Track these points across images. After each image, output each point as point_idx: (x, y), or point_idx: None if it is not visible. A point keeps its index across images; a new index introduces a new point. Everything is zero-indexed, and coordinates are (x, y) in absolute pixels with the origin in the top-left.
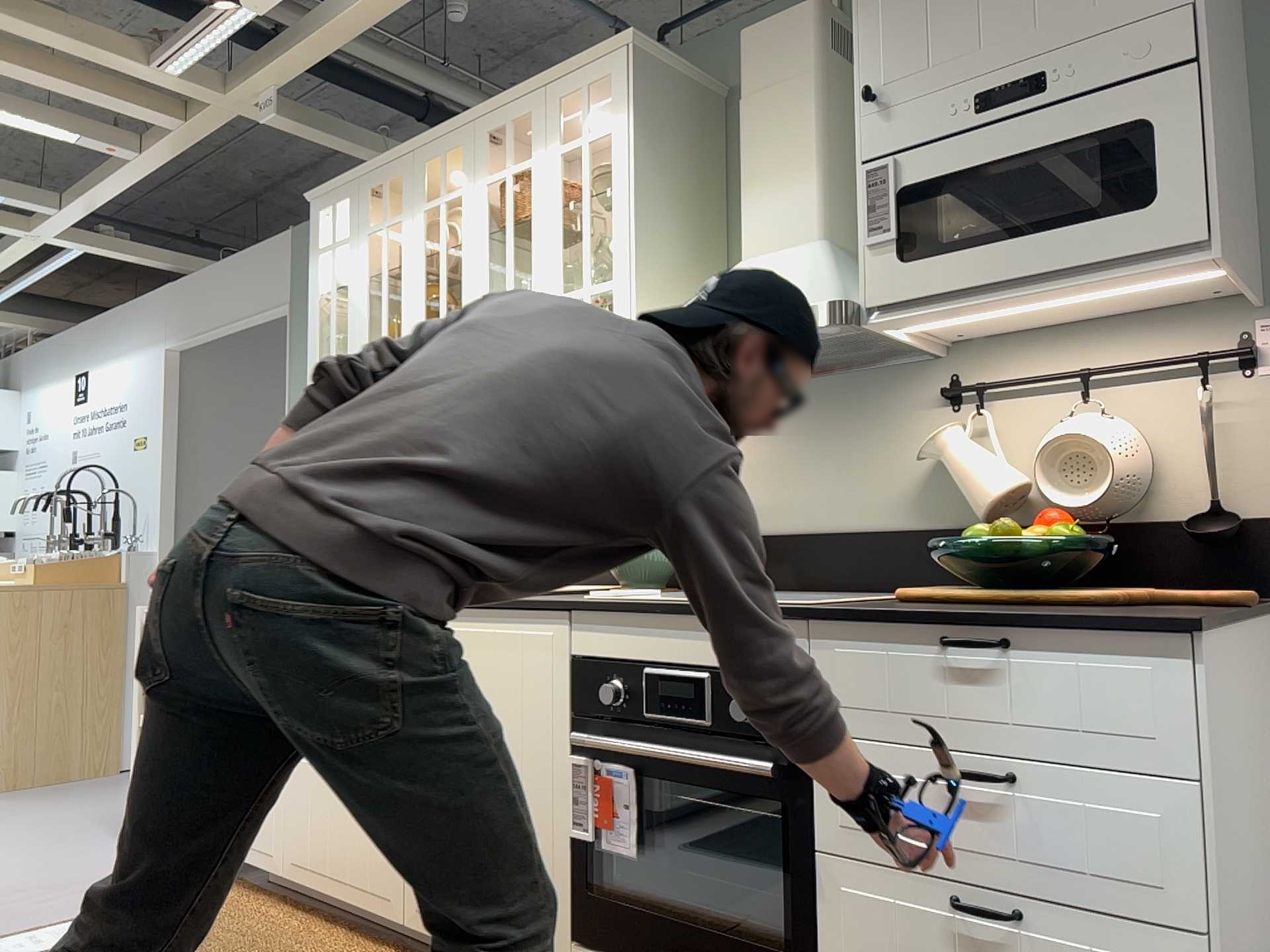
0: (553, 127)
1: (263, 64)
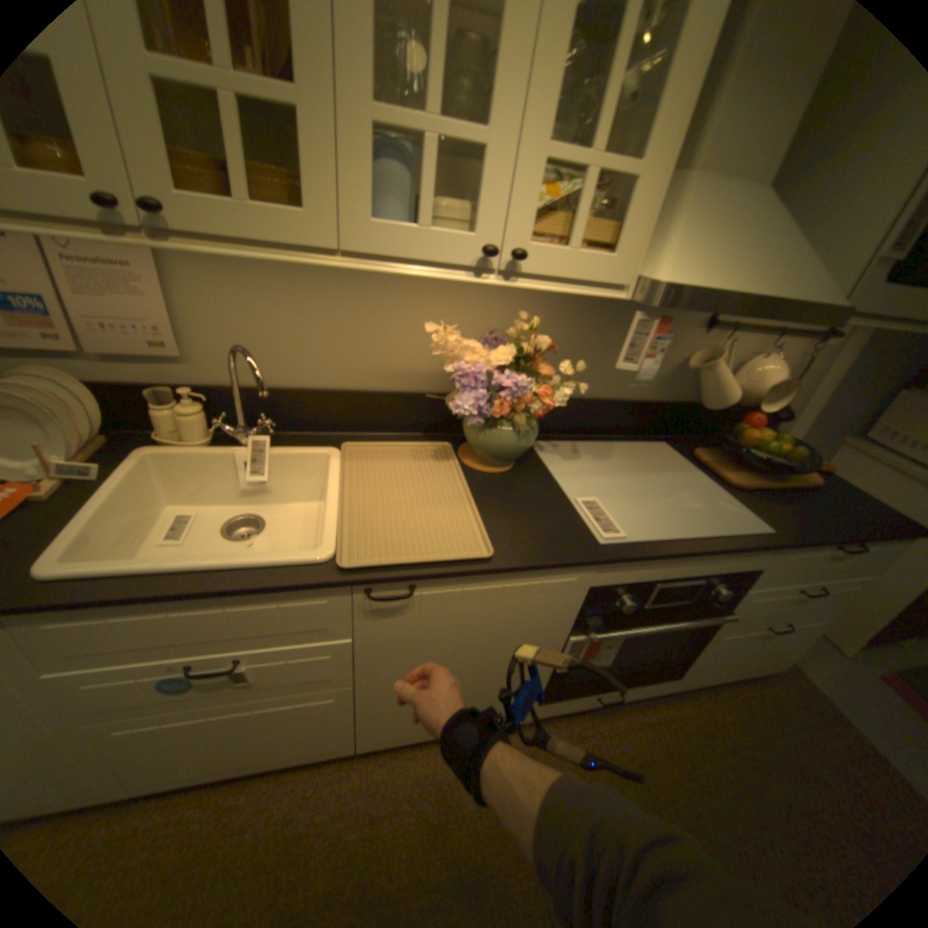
0: None
1: None
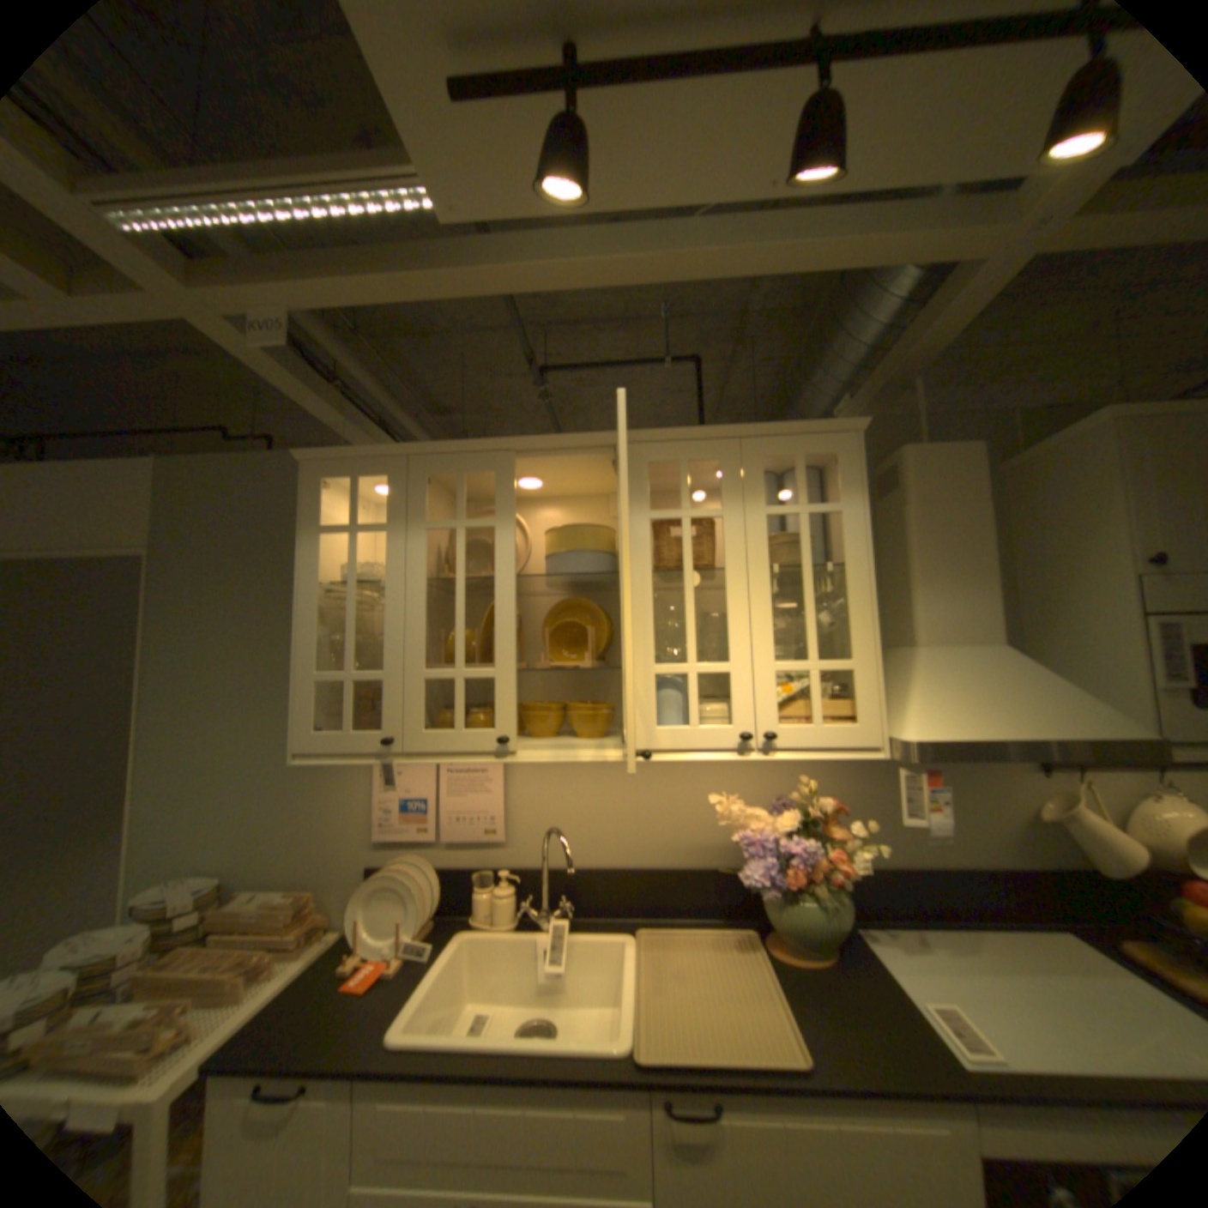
0: (757, 483)
1: (284, 267)
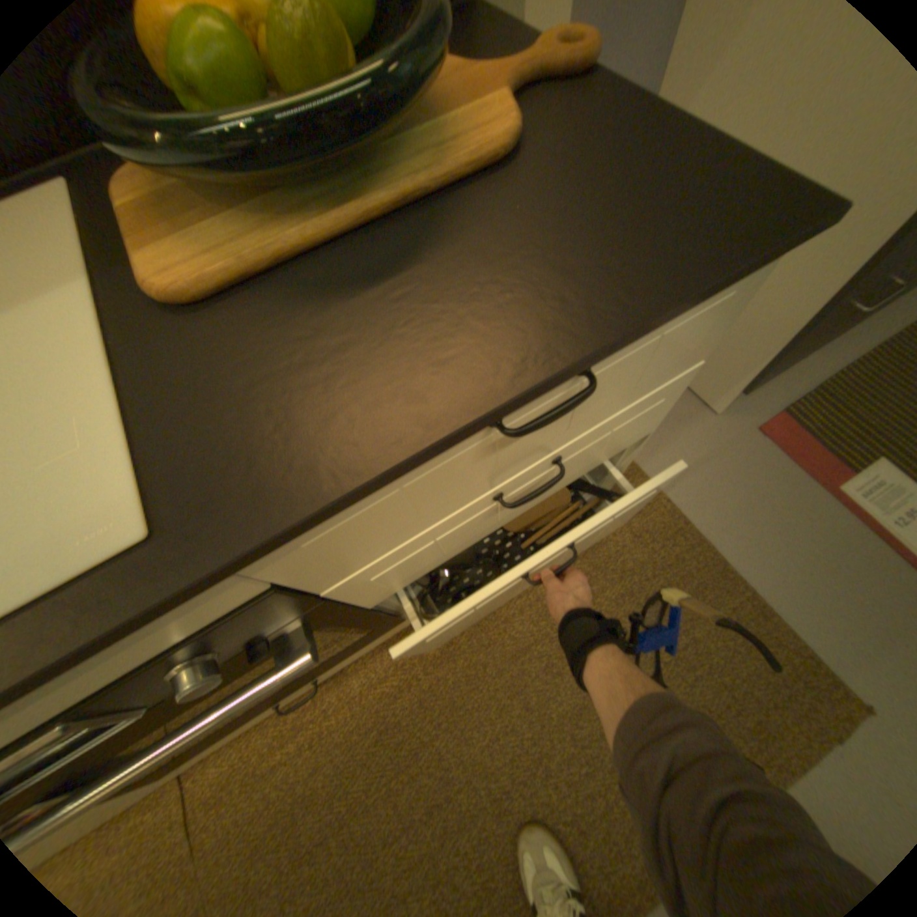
0: None
1: None
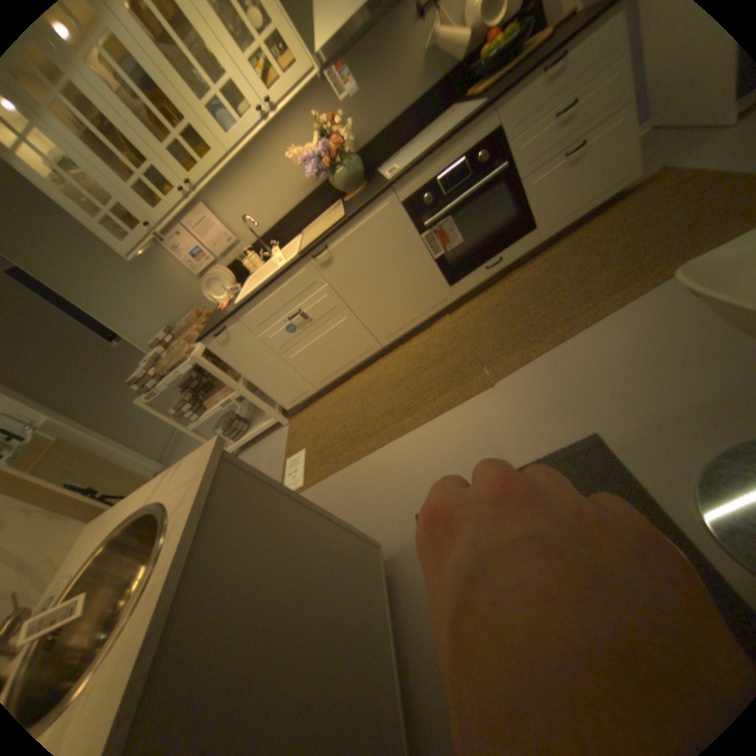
0: None
1: None
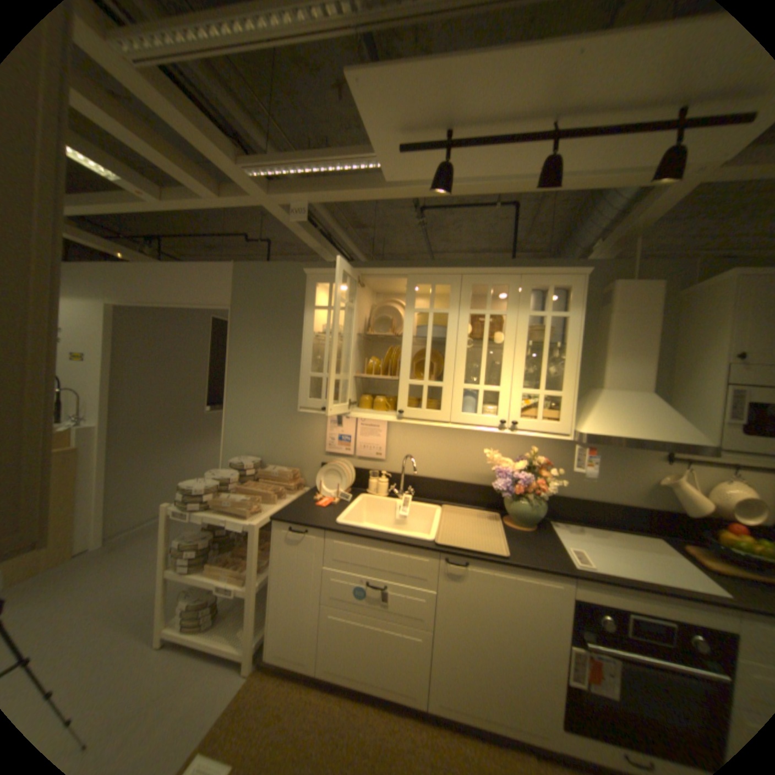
0: (526, 299)
1: (309, 185)
